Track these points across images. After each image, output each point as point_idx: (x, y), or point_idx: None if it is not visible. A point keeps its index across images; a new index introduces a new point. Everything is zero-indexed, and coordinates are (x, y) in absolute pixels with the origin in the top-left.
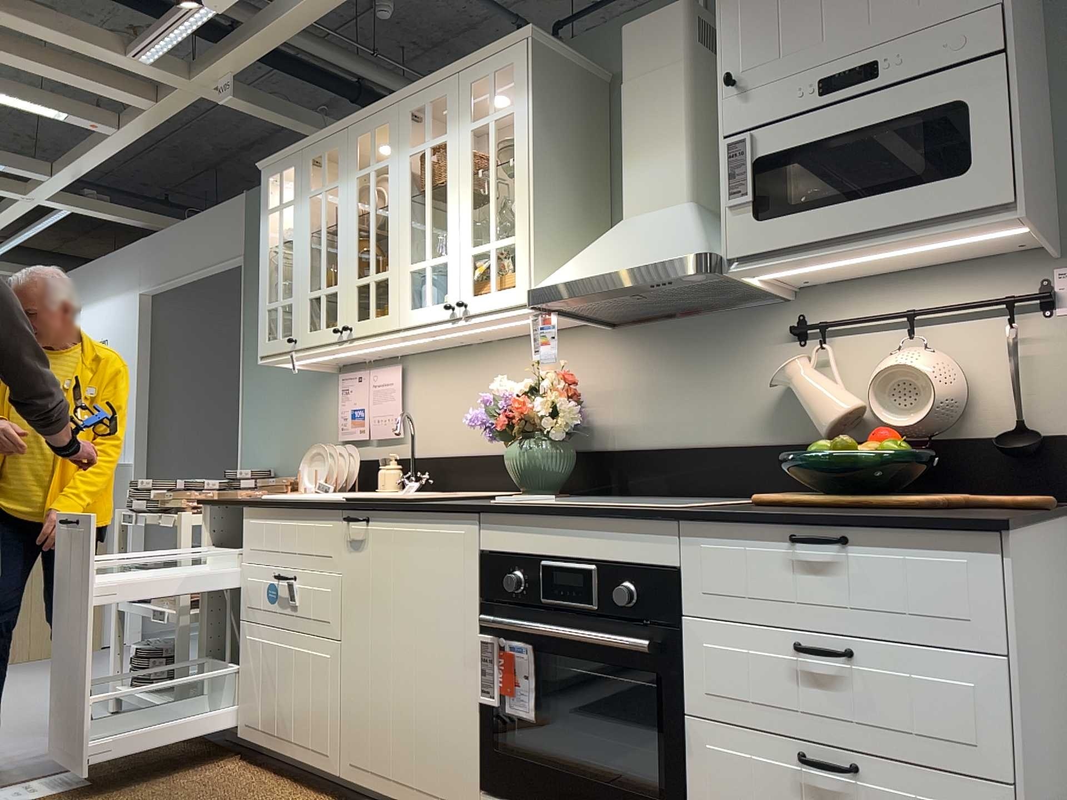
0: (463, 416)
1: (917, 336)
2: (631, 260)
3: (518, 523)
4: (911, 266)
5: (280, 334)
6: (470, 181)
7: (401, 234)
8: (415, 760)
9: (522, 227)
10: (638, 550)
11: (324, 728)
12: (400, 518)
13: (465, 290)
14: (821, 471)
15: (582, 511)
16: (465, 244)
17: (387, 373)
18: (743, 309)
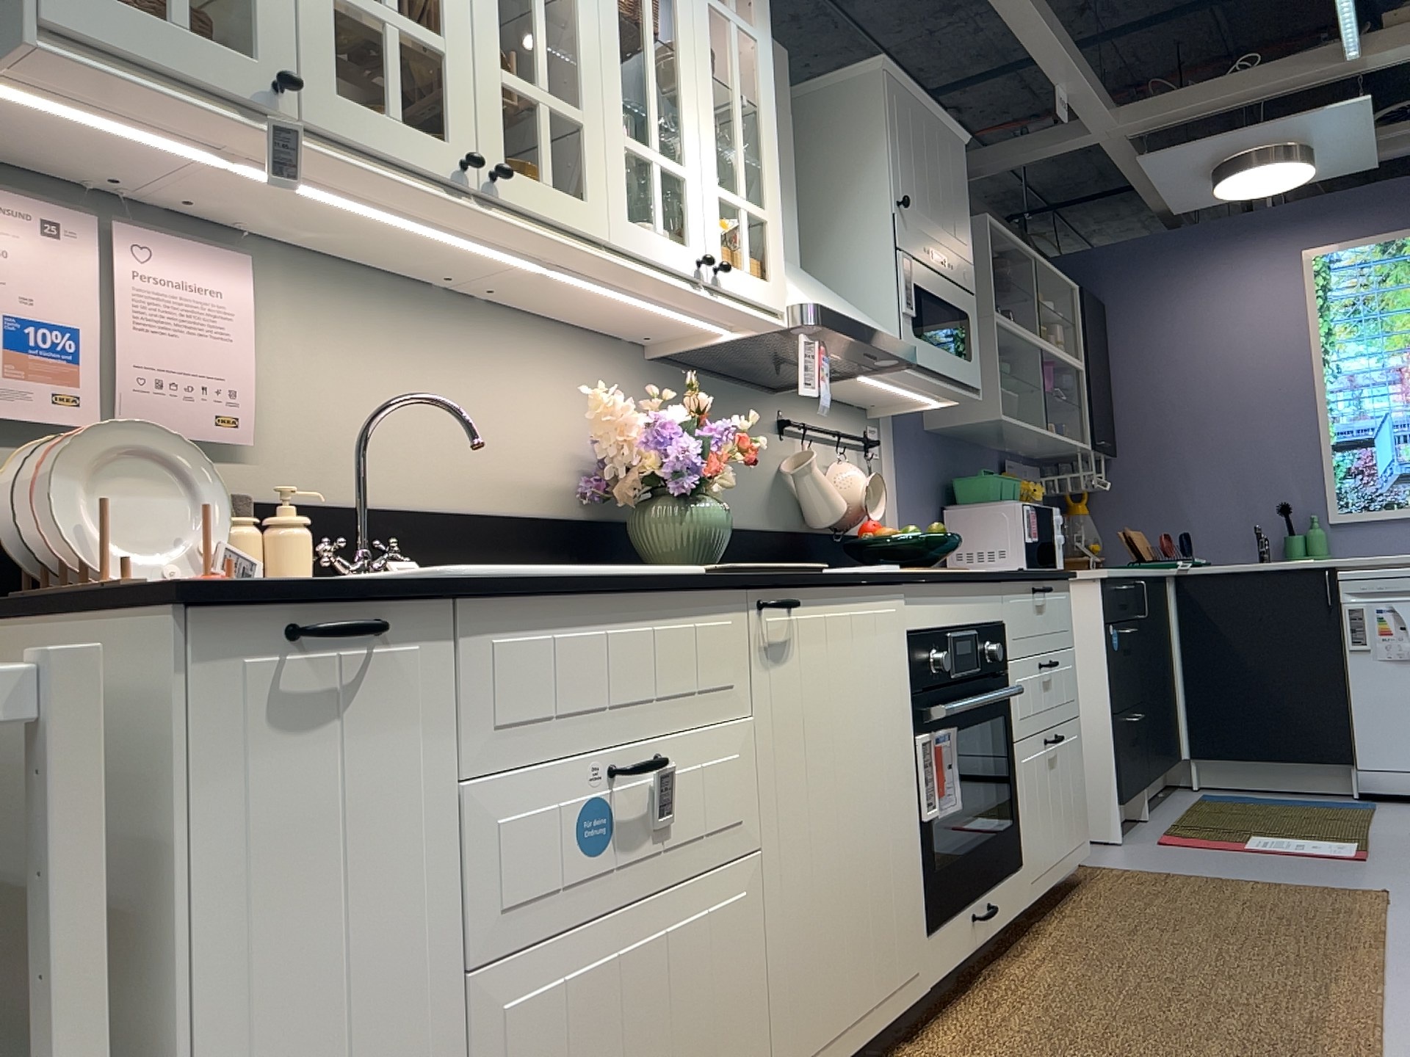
0: (419, 428)
1: (835, 453)
2: (868, 322)
3: (933, 593)
4: (833, 396)
5: (183, 12)
6: (713, 82)
7: (607, 63)
8: (874, 961)
9: (777, 209)
10: (991, 610)
11: (746, 1052)
12: (834, 598)
13: (717, 248)
14: (911, 551)
15: (974, 575)
16: (713, 175)
17: (203, 262)
18: (752, 388)
